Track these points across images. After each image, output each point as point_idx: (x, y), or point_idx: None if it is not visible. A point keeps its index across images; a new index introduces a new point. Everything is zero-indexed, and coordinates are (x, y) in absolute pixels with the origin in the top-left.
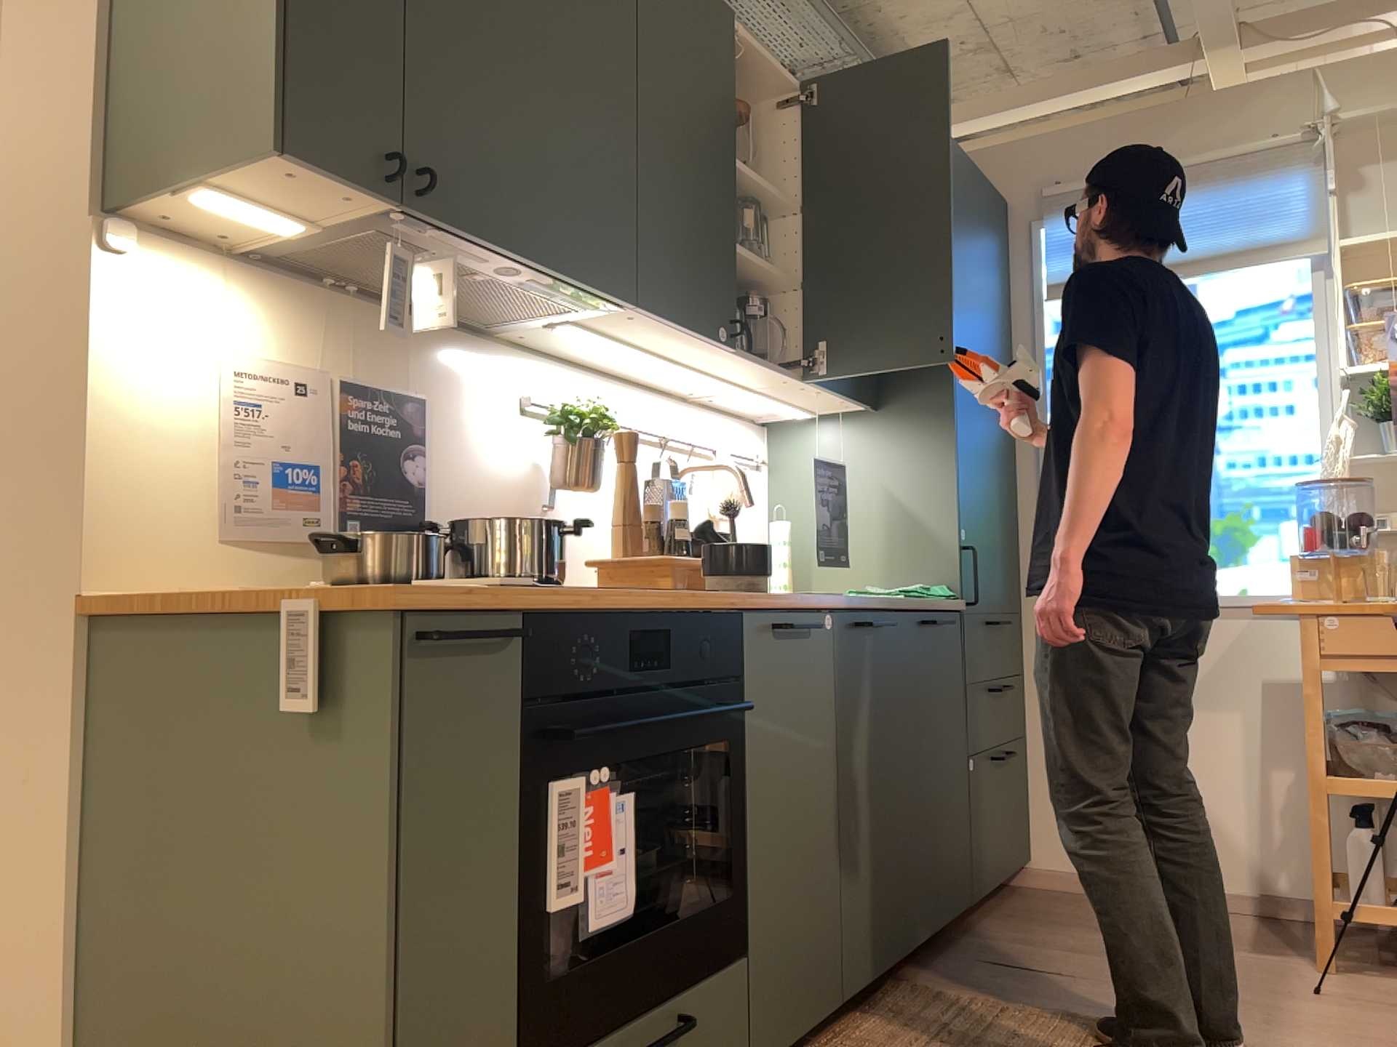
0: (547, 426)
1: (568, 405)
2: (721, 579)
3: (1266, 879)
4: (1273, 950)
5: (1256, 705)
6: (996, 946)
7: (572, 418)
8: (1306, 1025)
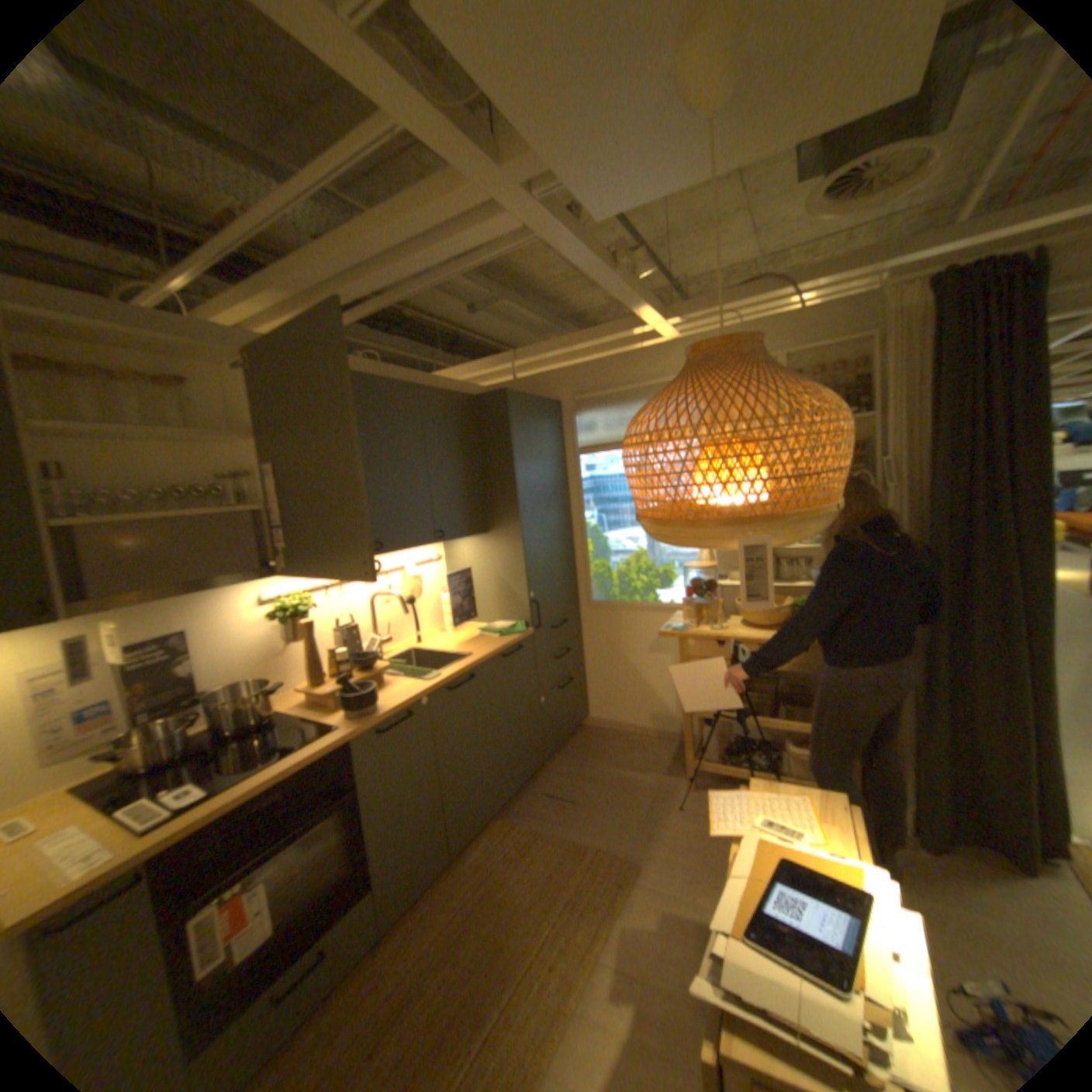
0: (269, 617)
1: (282, 601)
2: (343, 714)
3: (682, 728)
4: (674, 774)
5: (677, 653)
6: (553, 781)
7: (278, 616)
8: (664, 840)
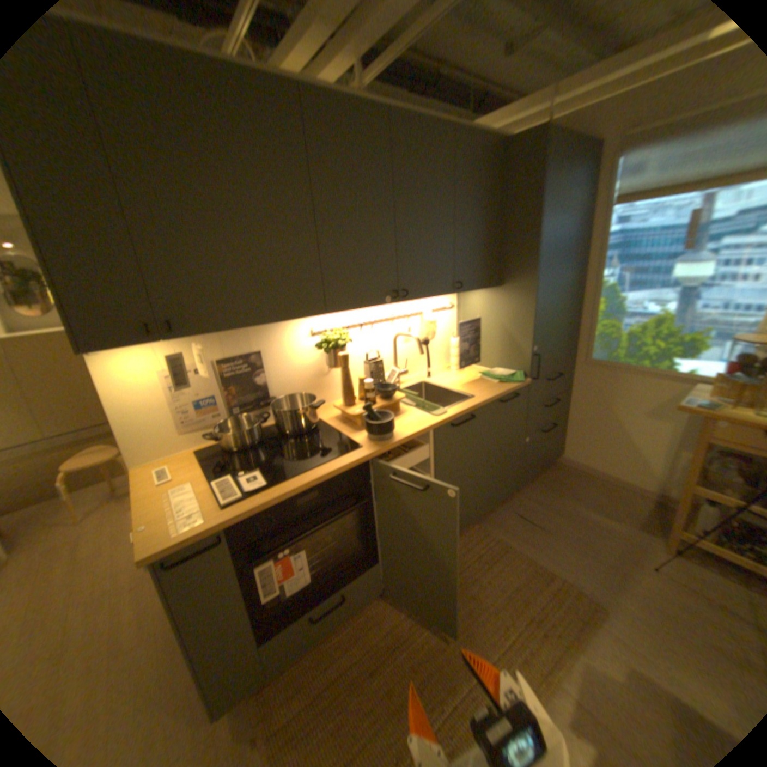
0: (318, 346)
1: (327, 334)
2: (367, 435)
3: (666, 491)
4: (650, 531)
5: (683, 424)
6: (526, 504)
7: (324, 346)
8: (637, 594)
